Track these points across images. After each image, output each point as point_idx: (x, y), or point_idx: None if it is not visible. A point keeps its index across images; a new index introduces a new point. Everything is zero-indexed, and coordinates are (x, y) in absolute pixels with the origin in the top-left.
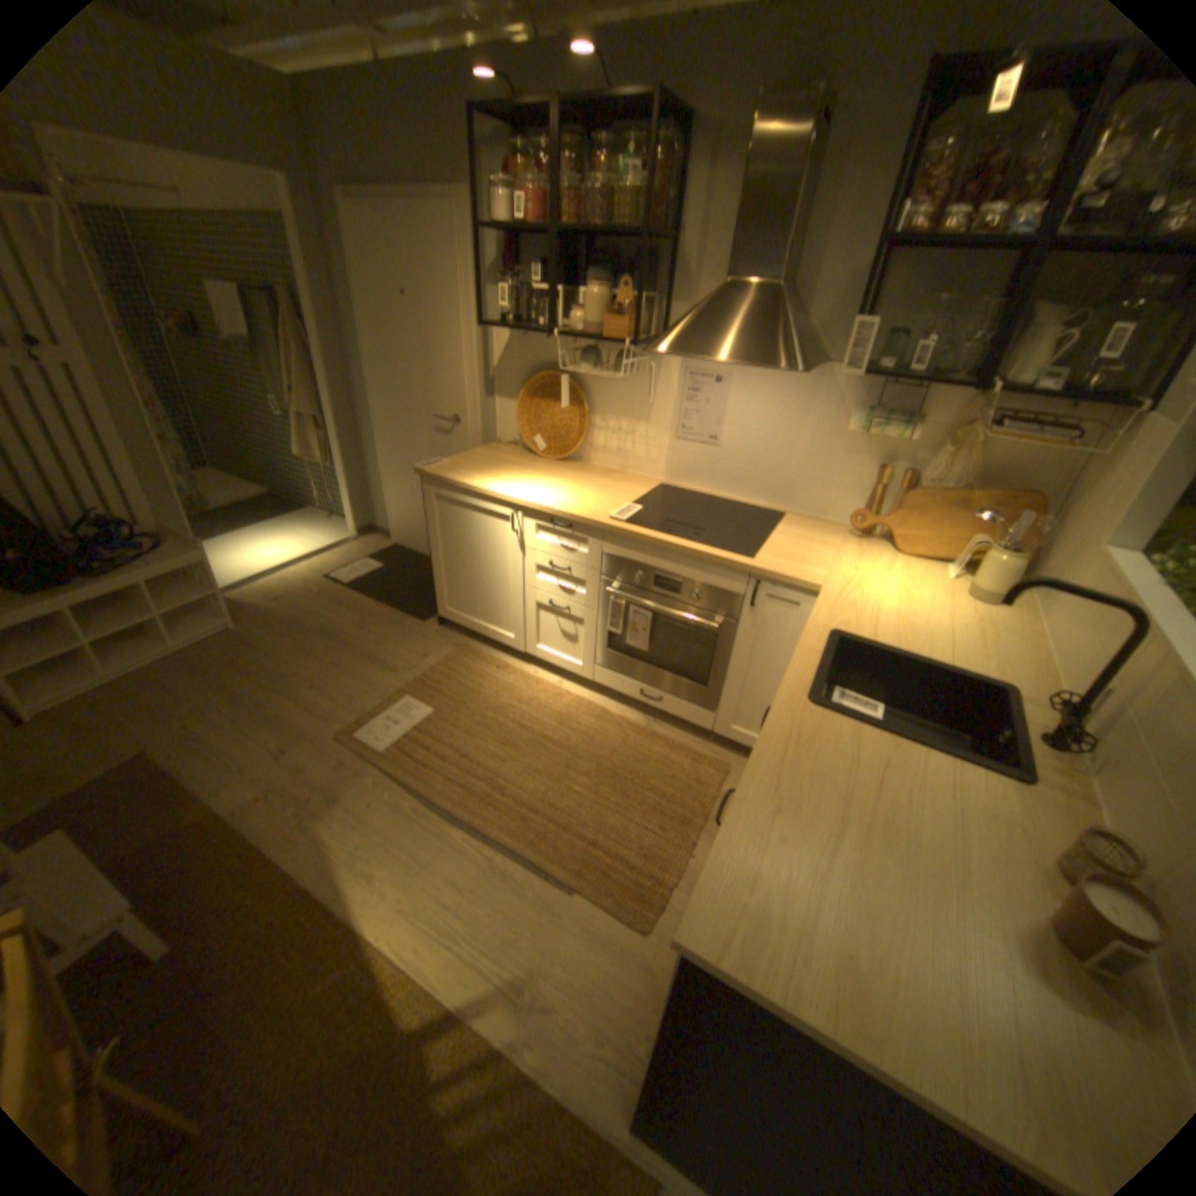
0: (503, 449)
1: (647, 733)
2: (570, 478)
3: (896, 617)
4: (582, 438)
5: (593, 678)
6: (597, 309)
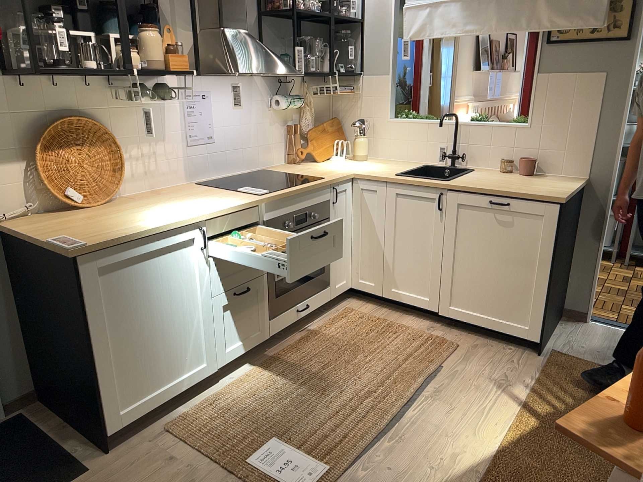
0: (36, 220)
1: (318, 330)
2: (161, 202)
3: (379, 168)
4: (125, 172)
5: (270, 336)
6: (162, 49)
